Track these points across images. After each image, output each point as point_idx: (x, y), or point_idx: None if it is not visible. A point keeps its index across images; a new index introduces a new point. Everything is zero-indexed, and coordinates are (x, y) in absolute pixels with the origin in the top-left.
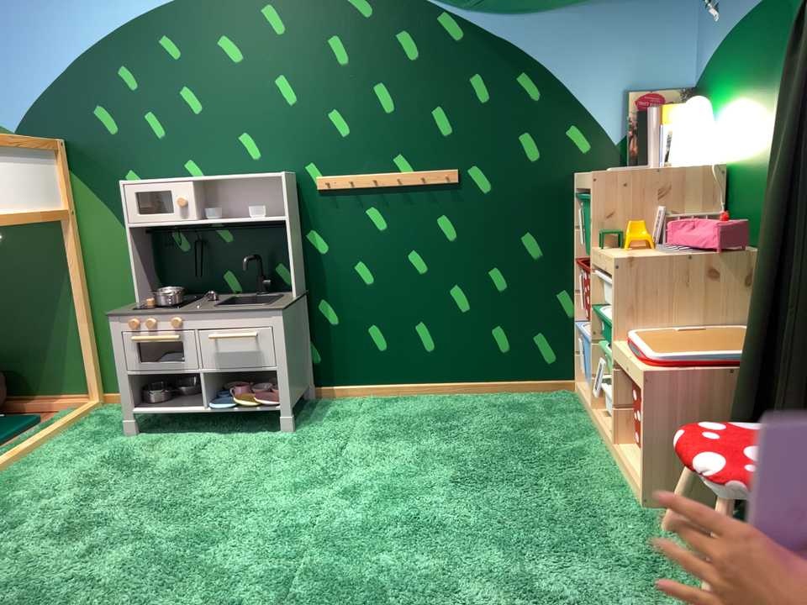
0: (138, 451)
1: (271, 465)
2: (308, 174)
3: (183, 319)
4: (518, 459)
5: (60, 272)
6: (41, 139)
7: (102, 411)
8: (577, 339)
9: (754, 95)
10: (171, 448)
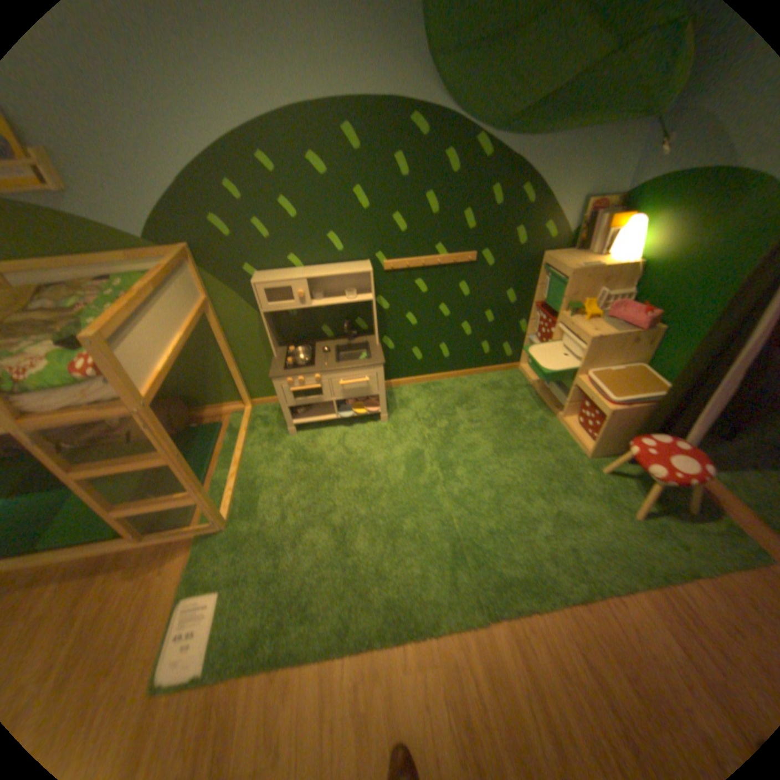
0: (307, 447)
1: (391, 449)
2: (377, 260)
3: (321, 376)
4: (515, 429)
5: (205, 336)
6: (166, 244)
7: (256, 413)
8: (528, 348)
9: (685, 230)
10: (324, 441)
